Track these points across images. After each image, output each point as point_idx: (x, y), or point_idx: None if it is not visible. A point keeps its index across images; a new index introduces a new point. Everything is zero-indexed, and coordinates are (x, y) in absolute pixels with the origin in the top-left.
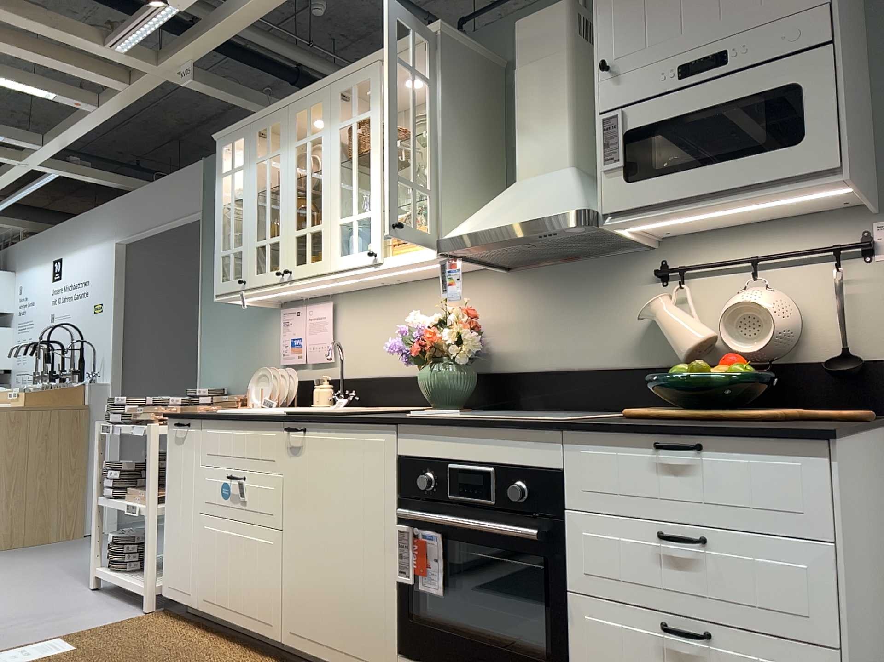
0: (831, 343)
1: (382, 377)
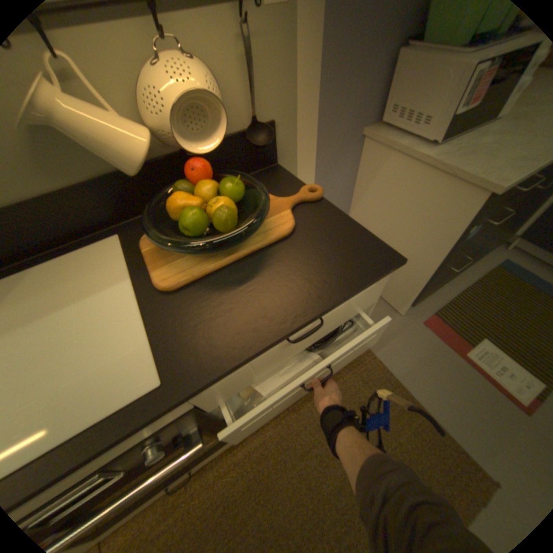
0: (241, 111)
1: None
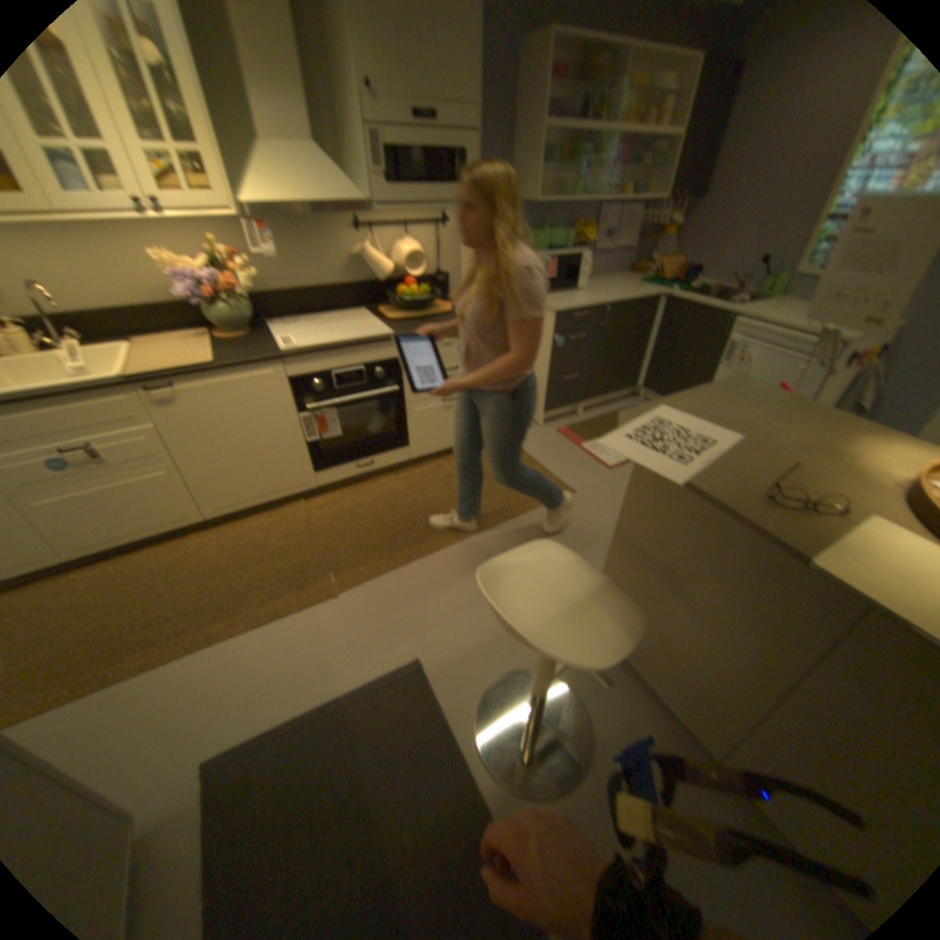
0: (434, 268)
1: (106, 312)
